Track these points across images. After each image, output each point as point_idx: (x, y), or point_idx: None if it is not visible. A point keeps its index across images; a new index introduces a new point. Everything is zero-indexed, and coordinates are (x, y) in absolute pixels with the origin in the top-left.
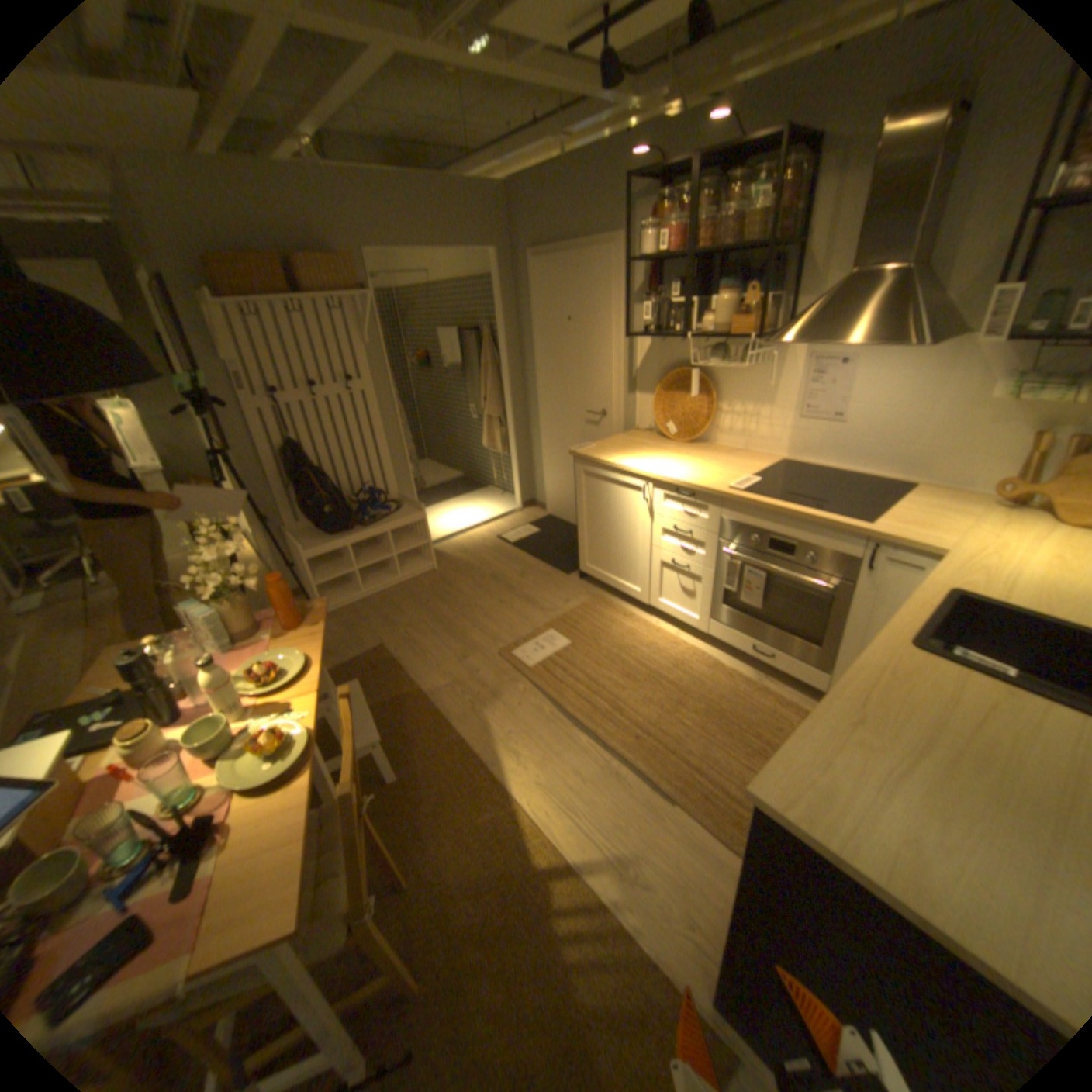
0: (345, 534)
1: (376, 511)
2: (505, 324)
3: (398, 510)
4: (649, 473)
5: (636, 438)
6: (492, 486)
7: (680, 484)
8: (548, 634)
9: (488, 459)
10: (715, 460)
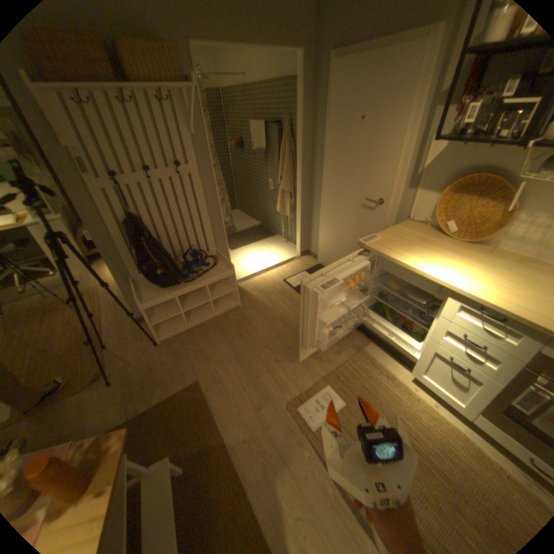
0: (174, 287)
1: (199, 265)
2: (302, 119)
3: (215, 265)
4: (450, 284)
5: (415, 230)
6: (279, 235)
7: (492, 307)
8: (326, 391)
9: (278, 217)
10: (513, 272)
